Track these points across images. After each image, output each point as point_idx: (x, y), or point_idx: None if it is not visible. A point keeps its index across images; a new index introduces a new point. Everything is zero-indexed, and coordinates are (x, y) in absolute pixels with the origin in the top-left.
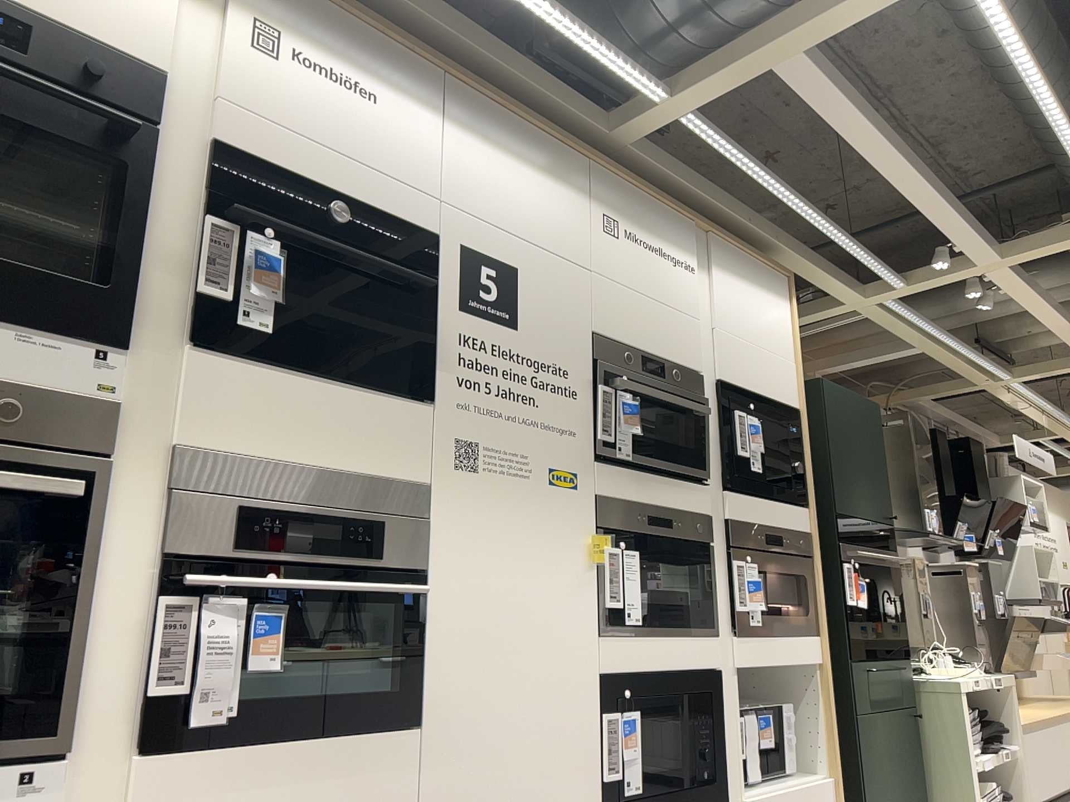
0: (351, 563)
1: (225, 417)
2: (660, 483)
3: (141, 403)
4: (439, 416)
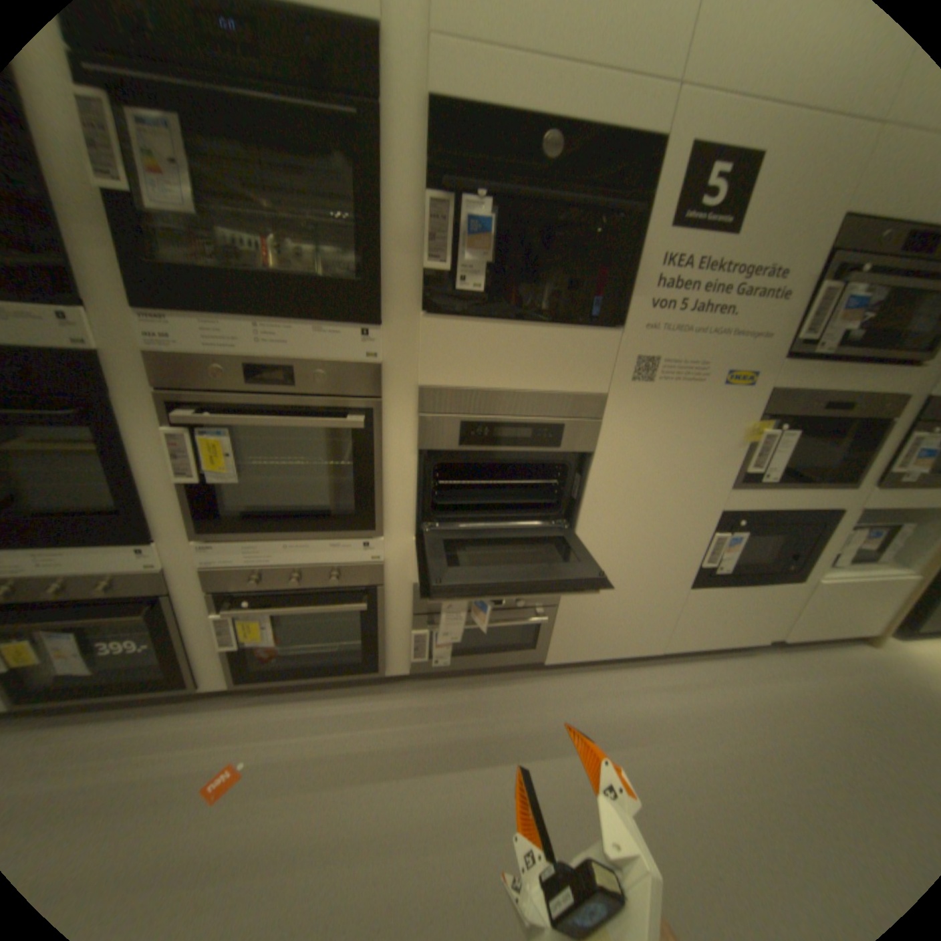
0: (534, 452)
1: (449, 363)
2: (859, 371)
3: (395, 359)
4: (626, 339)
